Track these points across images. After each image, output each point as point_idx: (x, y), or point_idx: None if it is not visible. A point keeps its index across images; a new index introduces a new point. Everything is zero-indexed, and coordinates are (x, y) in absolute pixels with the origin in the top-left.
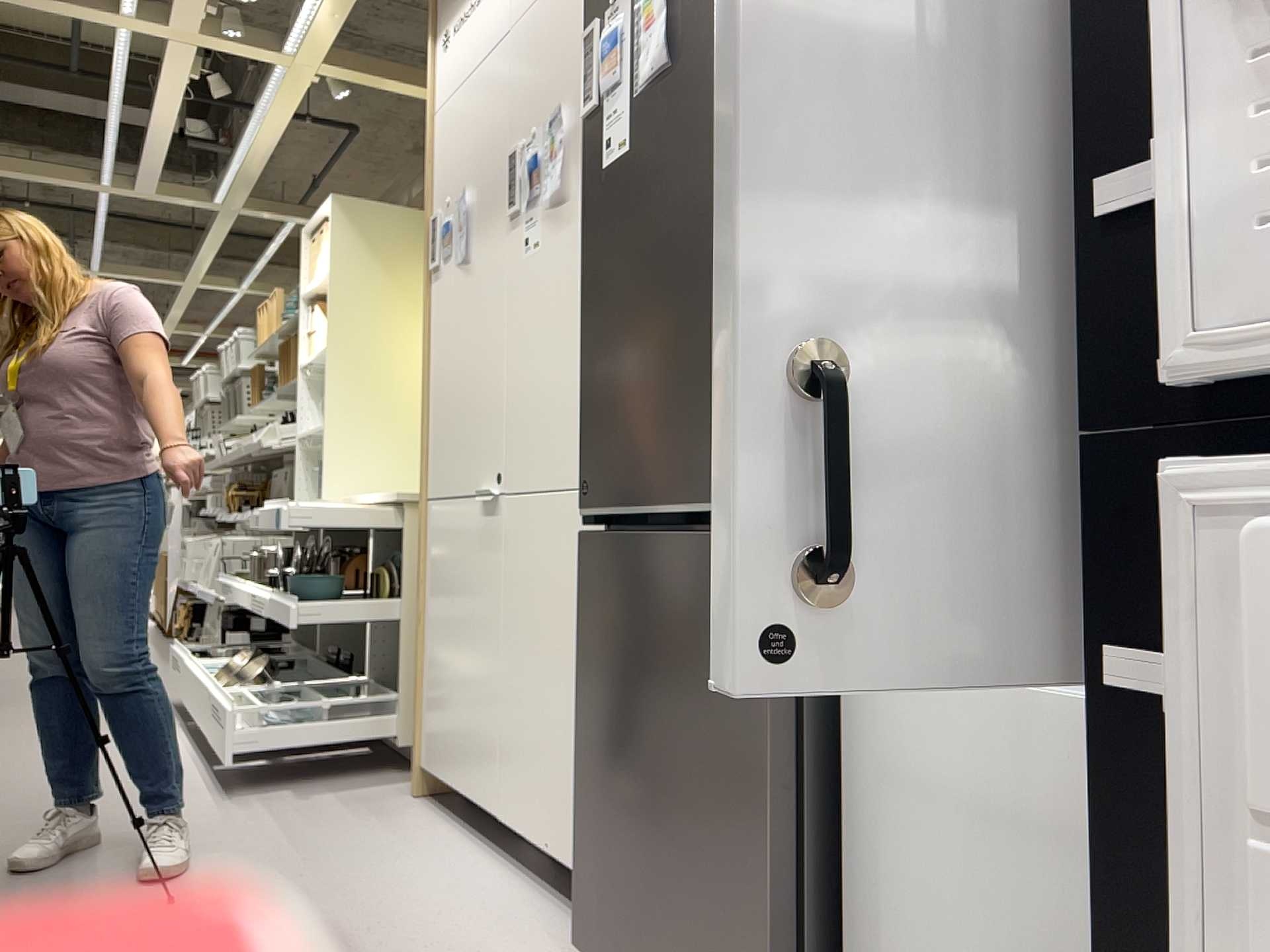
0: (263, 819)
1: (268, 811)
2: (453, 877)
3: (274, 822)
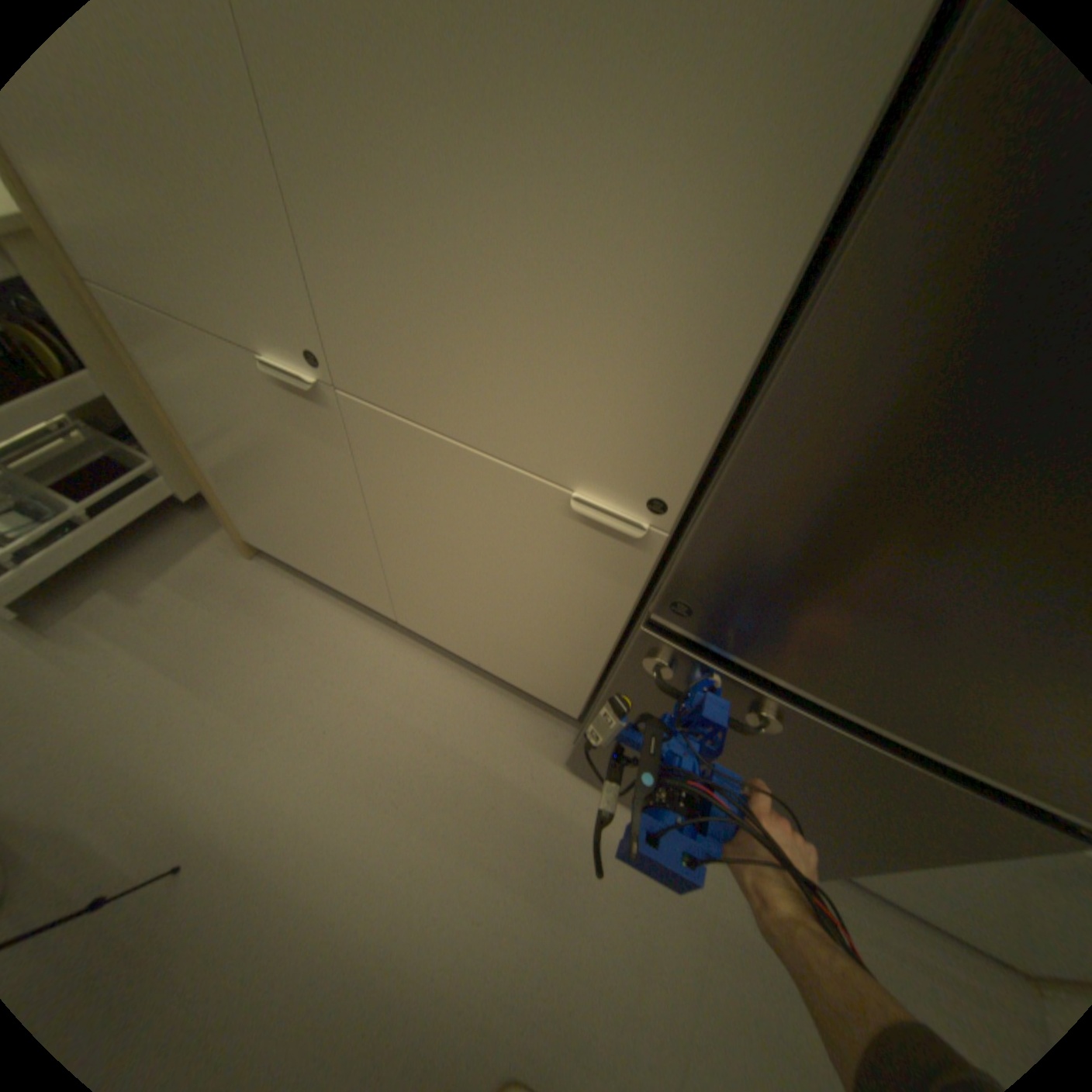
0: (120, 659)
1: (113, 641)
2: (388, 681)
3: (139, 661)
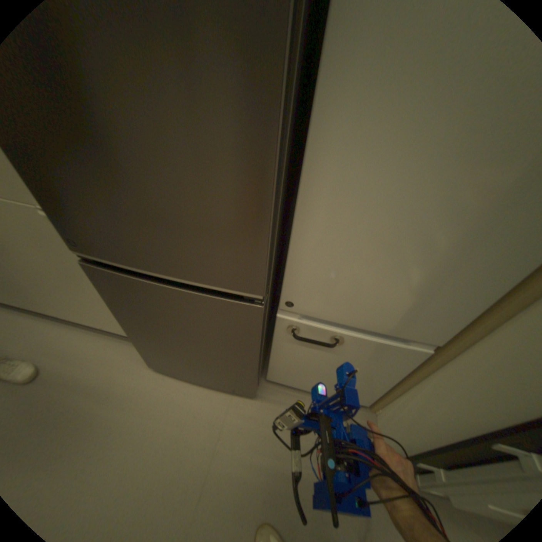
0: None
1: None
2: (55, 349)
3: None
